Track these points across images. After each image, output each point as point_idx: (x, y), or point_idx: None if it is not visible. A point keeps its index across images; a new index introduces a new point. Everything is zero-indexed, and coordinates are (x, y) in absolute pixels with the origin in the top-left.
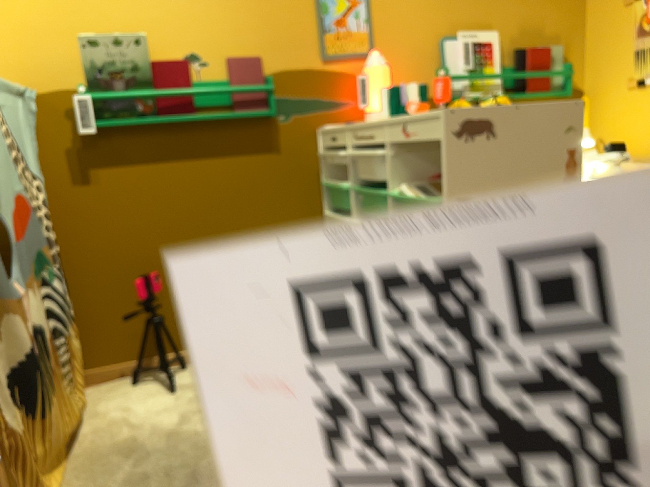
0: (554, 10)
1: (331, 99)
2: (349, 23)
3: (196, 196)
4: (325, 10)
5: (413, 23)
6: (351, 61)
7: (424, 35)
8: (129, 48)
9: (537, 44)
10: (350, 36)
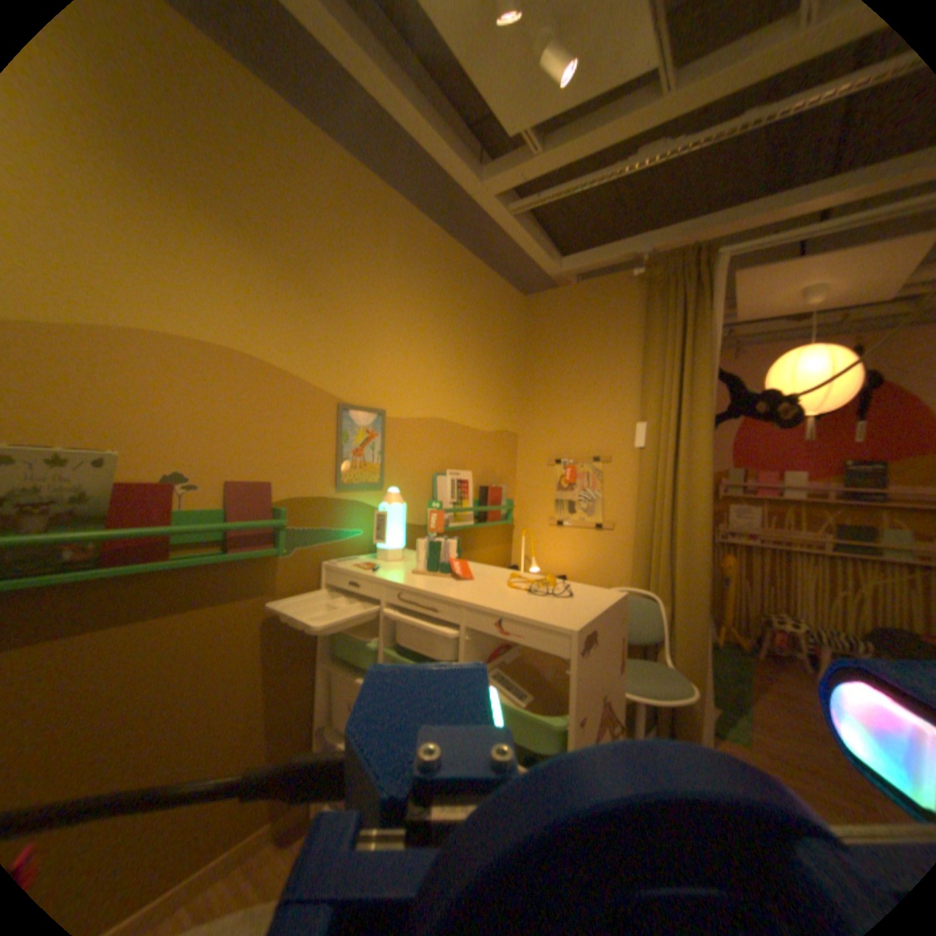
0: (501, 458)
1: (341, 529)
2: (367, 454)
3: (143, 677)
4: (348, 440)
5: (417, 459)
6: (364, 491)
7: (423, 470)
8: (84, 473)
9: (491, 482)
10: (366, 467)
